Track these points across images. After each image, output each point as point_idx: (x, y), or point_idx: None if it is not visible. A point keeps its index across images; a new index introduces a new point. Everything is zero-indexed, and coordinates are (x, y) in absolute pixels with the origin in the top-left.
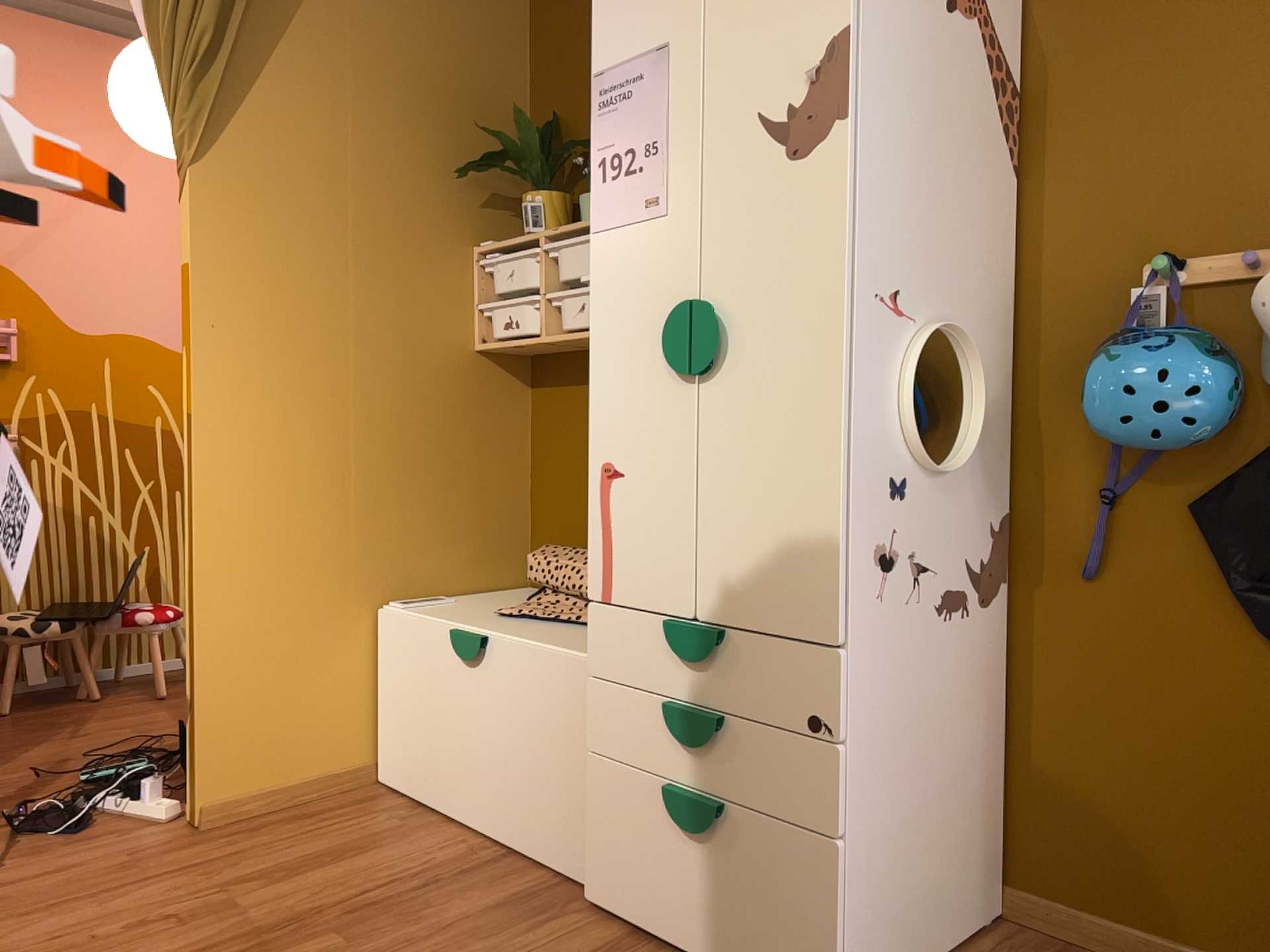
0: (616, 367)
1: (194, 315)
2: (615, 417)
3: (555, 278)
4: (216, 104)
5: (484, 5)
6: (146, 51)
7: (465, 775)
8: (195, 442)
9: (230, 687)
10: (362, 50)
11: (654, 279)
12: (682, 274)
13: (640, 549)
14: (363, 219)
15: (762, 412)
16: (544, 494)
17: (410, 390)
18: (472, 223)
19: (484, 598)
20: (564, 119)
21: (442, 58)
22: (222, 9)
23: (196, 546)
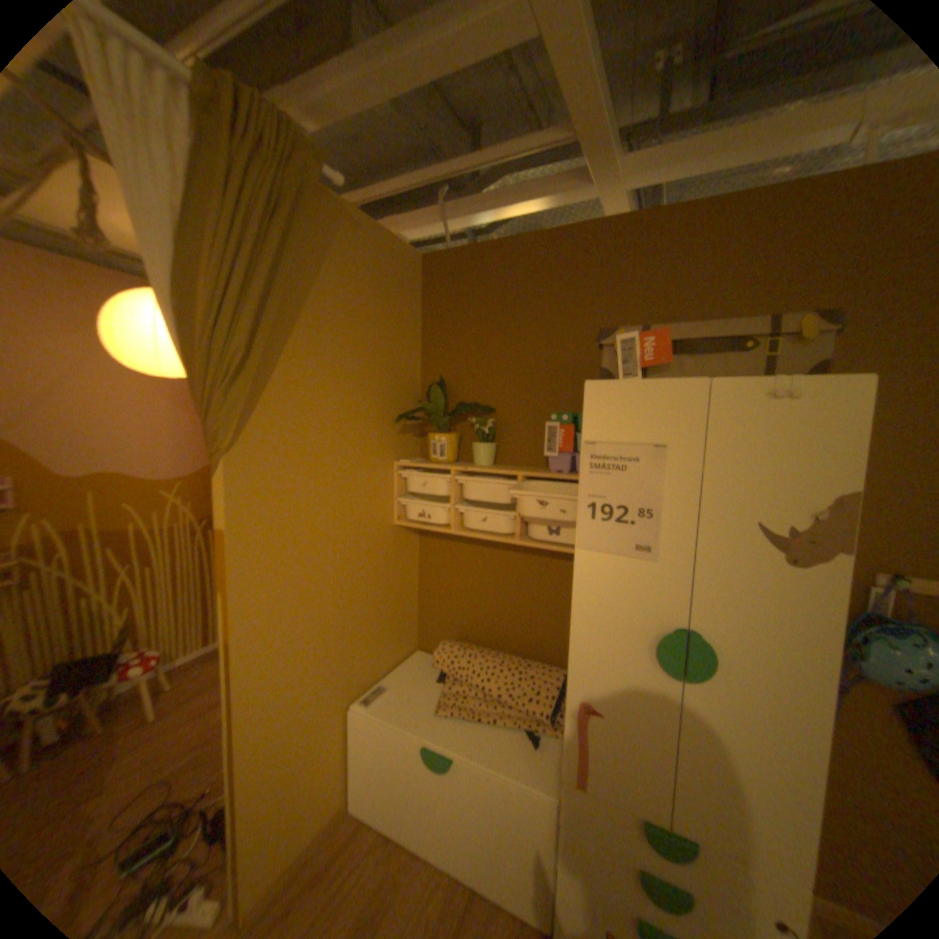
0: (598, 645)
1: (229, 569)
2: (596, 677)
3: (460, 494)
4: (244, 405)
5: (399, 303)
6: (130, 301)
7: (431, 834)
8: (232, 662)
9: (262, 818)
10: (336, 343)
11: (642, 601)
12: (672, 607)
13: (617, 769)
14: (337, 461)
15: (747, 722)
16: (430, 599)
17: (363, 563)
18: (394, 446)
19: (405, 677)
20: (449, 381)
21: (379, 342)
22: (249, 329)
23: (235, 737)
